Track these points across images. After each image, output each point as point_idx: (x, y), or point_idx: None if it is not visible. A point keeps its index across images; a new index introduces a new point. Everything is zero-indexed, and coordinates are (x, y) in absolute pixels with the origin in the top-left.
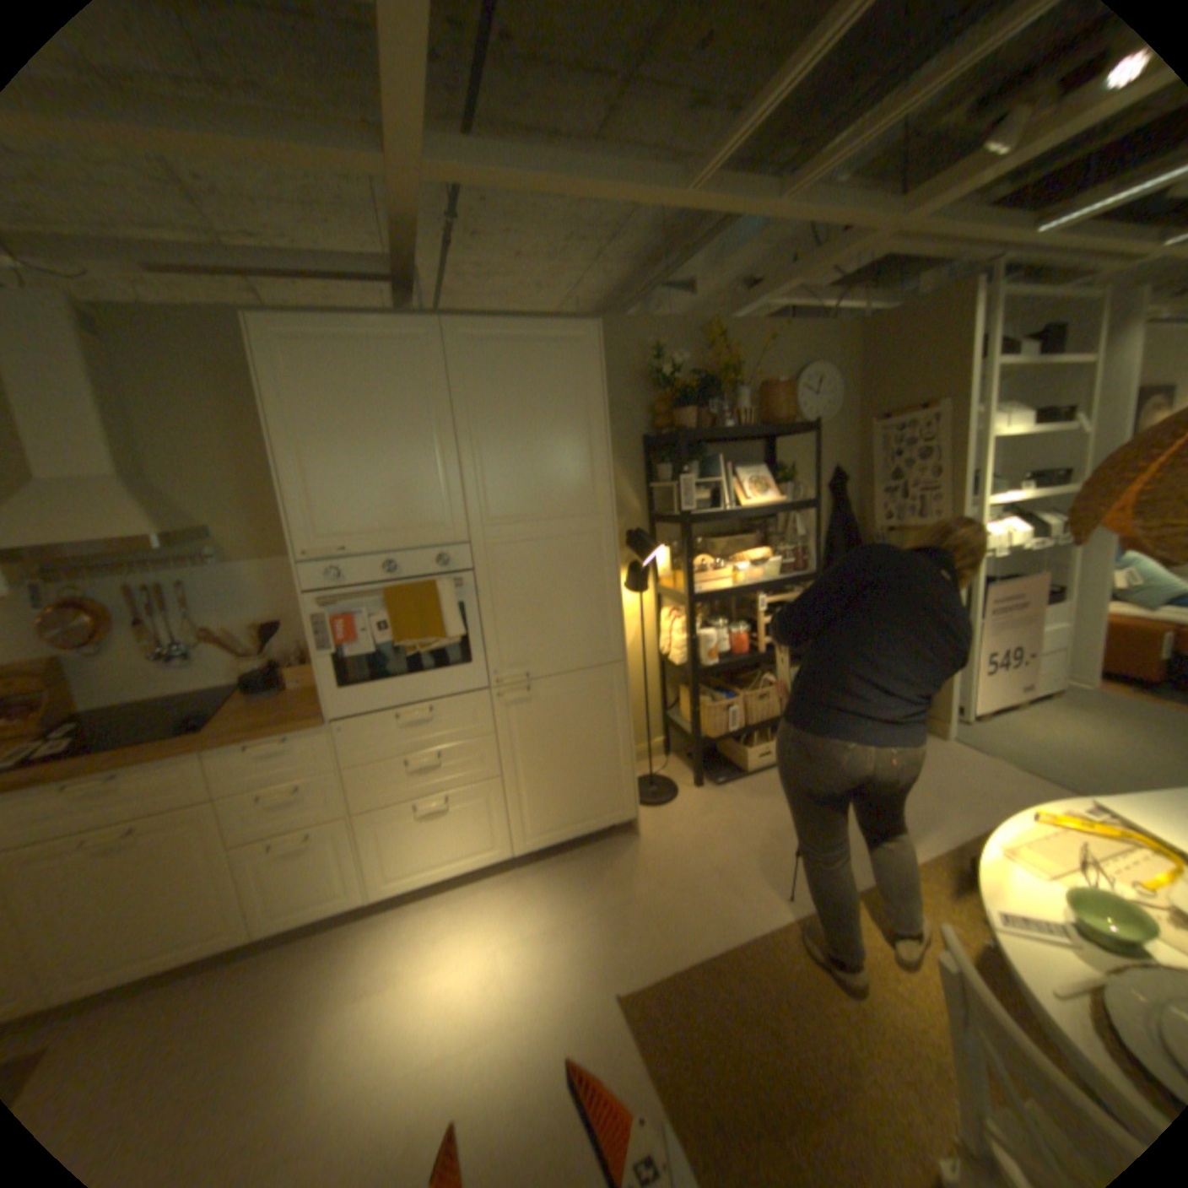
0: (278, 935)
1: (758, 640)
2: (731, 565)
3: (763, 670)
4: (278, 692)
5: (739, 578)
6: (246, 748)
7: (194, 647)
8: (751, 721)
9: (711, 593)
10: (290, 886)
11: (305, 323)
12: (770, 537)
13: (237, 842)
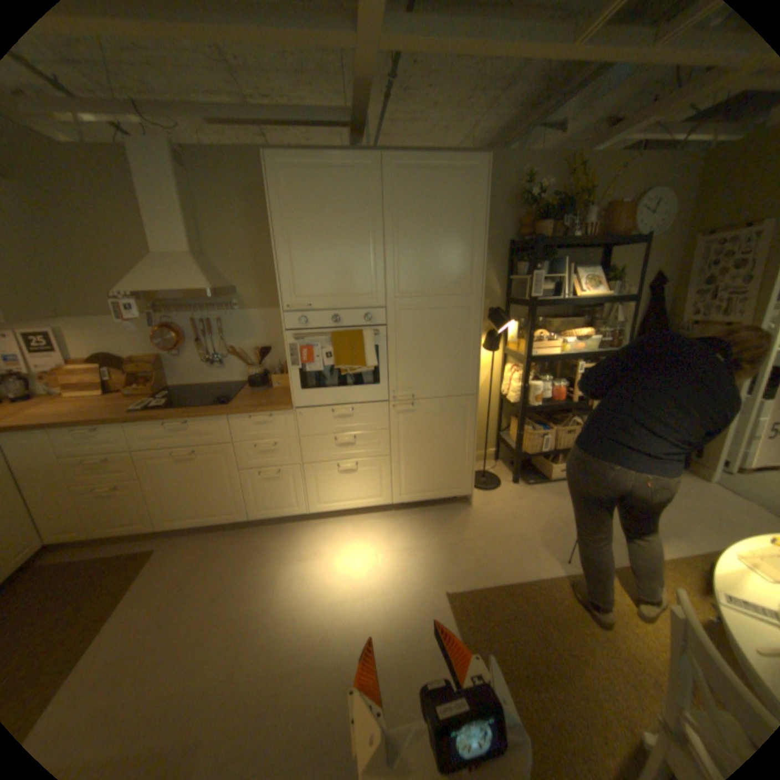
0: (262, 519)
1: (574, 393)
2: (562, 338)
3: (574, 414)
4: (269, 387)
5: (567, 347)
6: (252, 416)
7: (226, 356)
8: (559, 446)
9: (545, 356)
10: (270, 495)
11: (298, 156)
12: (596, 321)
13: (245, 466)
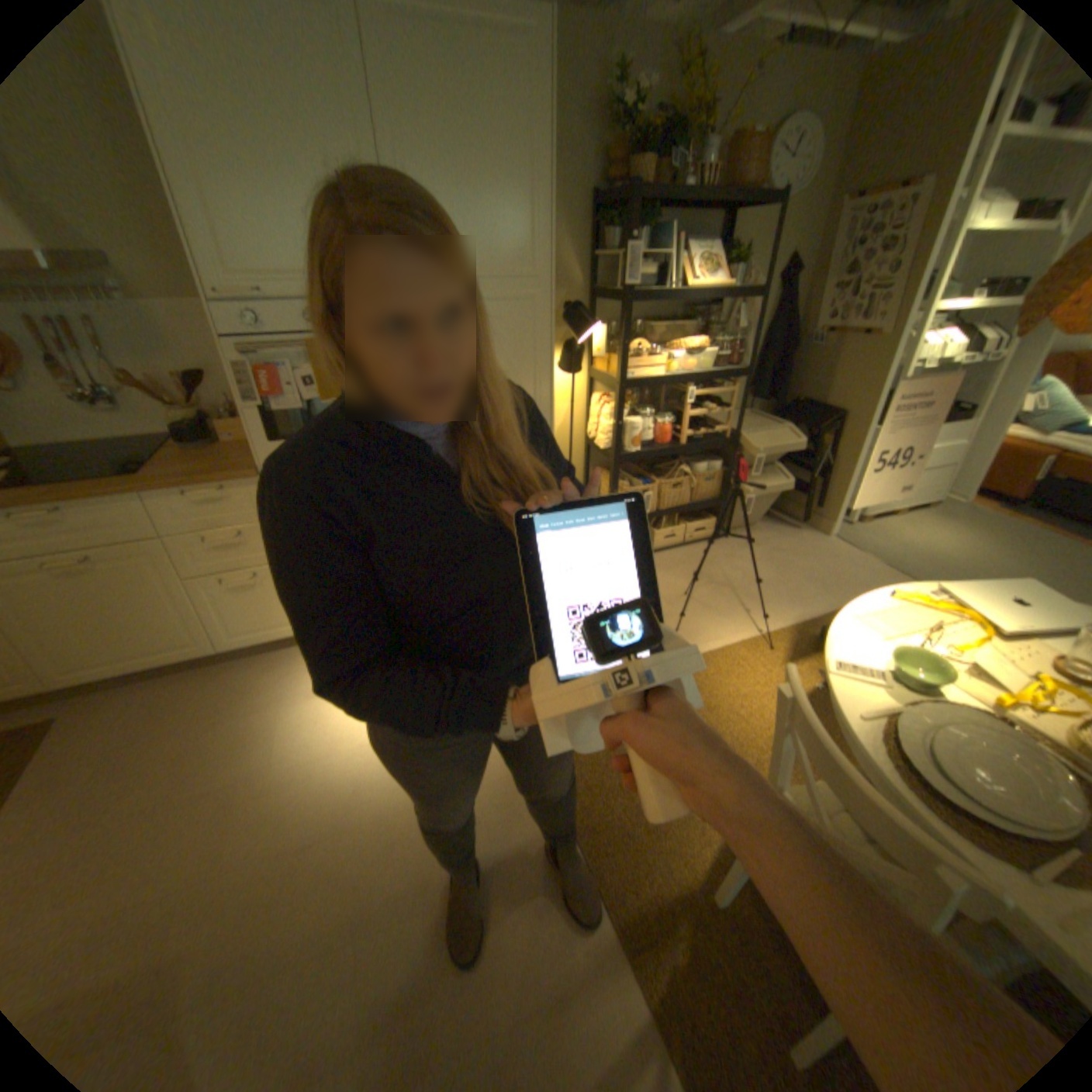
0: (241, 648)
1: (681, 432)
2: (667, 352)
3: (681, 461)
4: (213, 442)
5: (674, 366)
6: (186, 491)
7: (119, 389)
8: (662, 506)
9: (644, 380)
10: (247, 612)
11: None
12: (712, 327)
13: (192, 573)
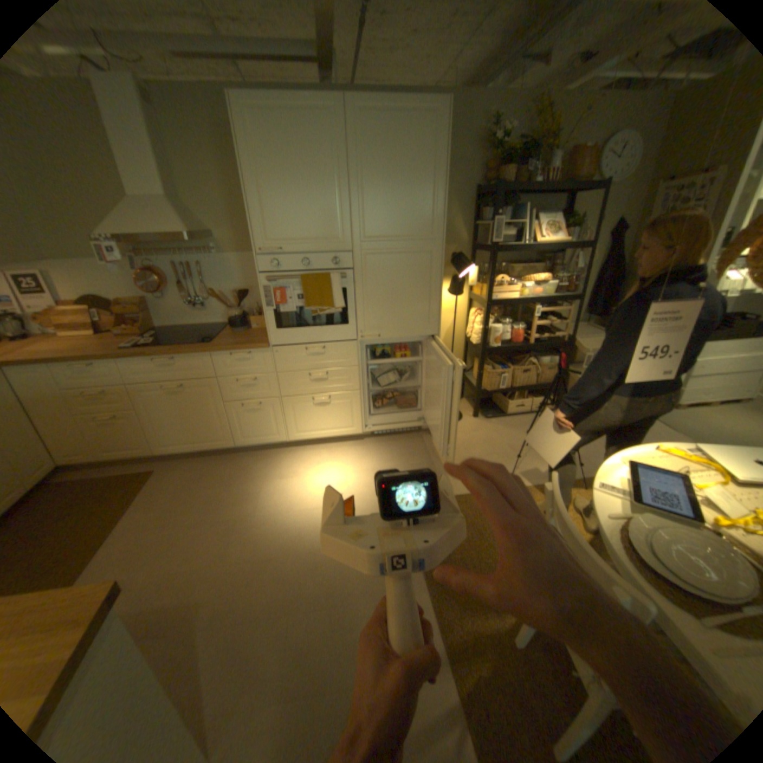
0: (247, 445)
1: (531, 335)
2: (521, 283)
3: (530, 355)
4: (248, 329)
5: (525, 292)
6: (232, 353)
7: (207, 299)
8: (515, 384)
9: (504, 300)
10: (253, 424)
11: (262, 97)
12: (556, 267)
13: (229, 398)
